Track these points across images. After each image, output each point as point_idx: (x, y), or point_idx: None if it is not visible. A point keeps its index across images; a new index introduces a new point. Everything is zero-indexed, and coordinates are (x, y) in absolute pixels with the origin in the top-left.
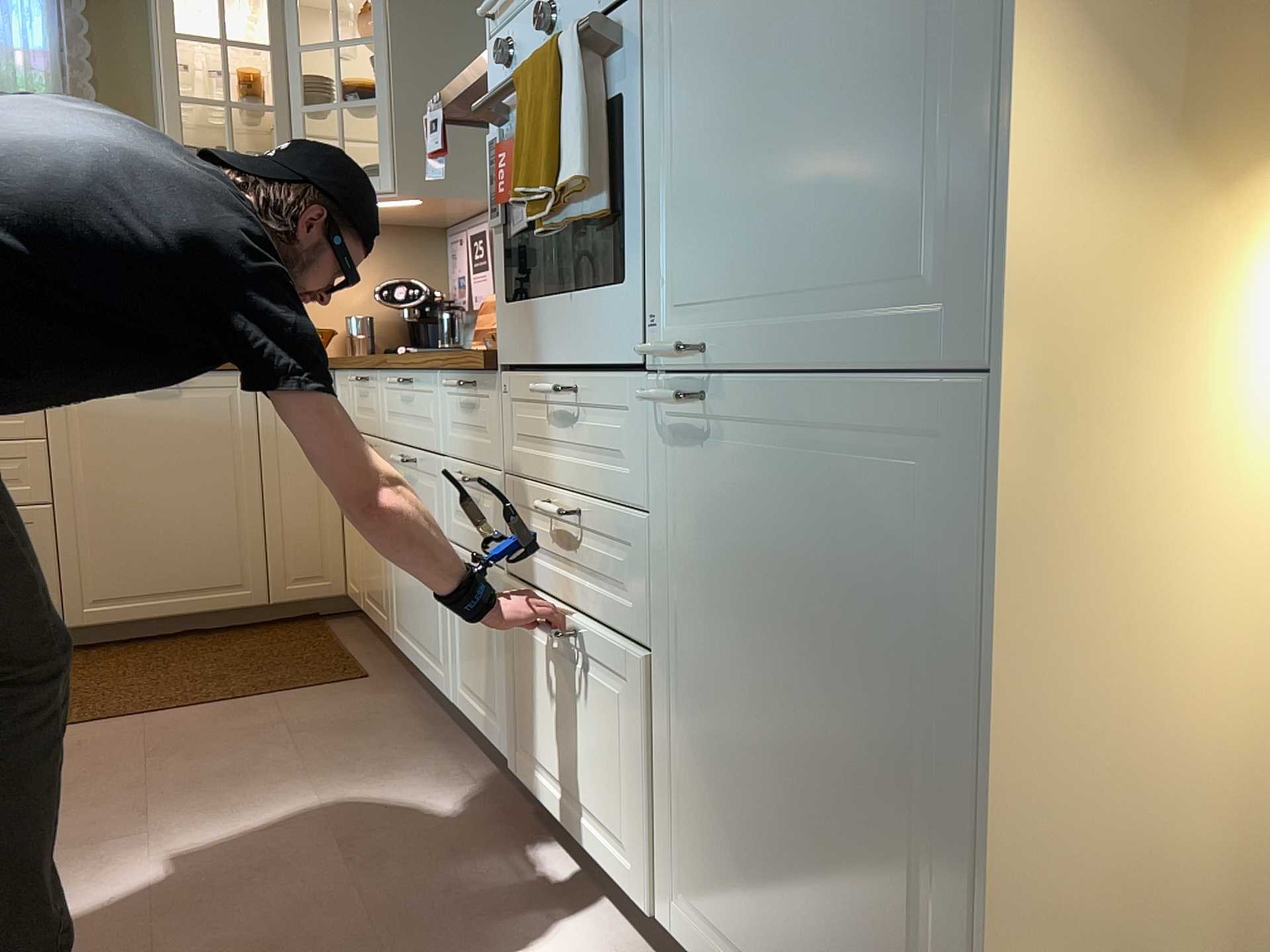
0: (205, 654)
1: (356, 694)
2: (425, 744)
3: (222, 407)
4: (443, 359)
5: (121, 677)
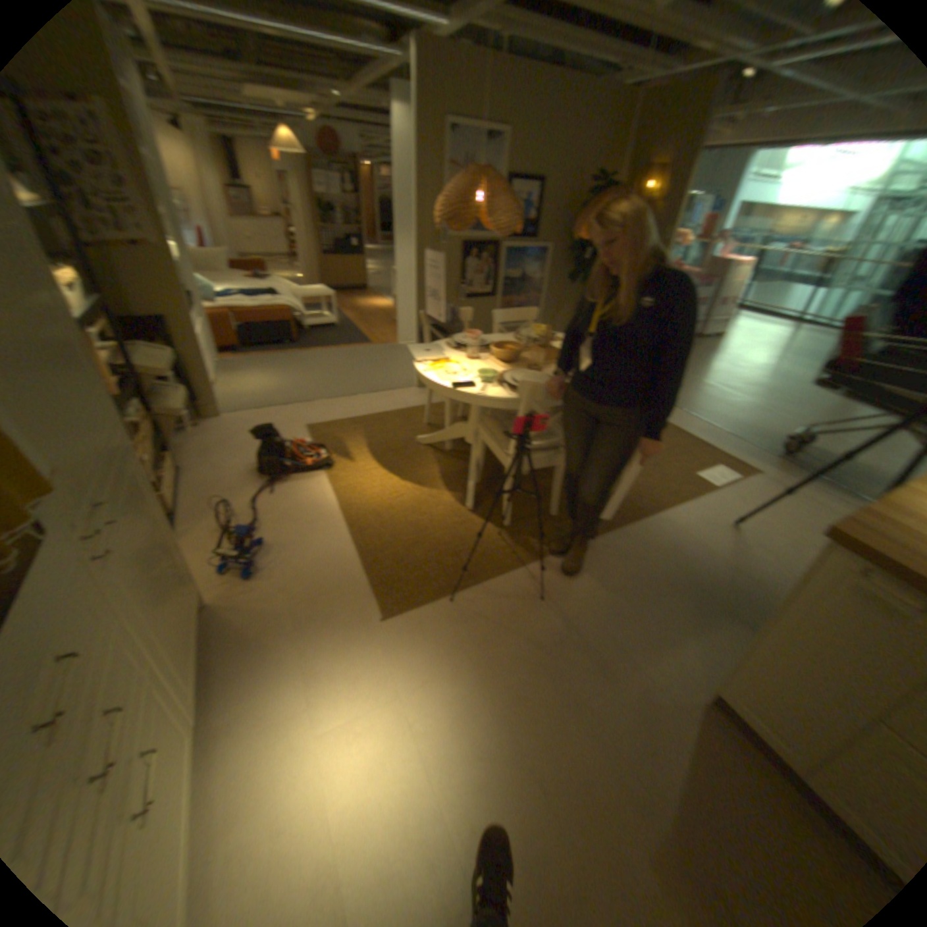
0: None
1: None
2: None
3: None
4: None
5: None
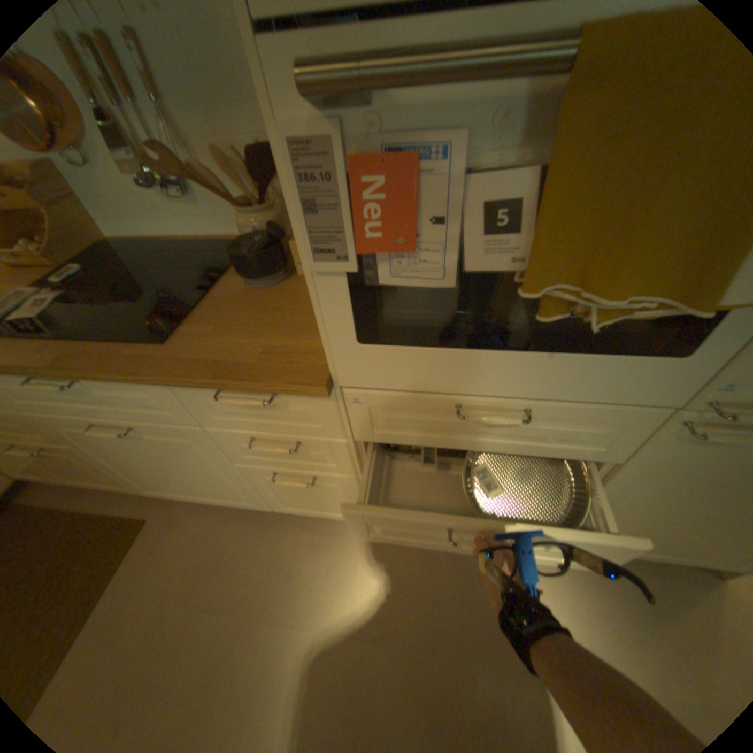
0: None
1: (159, 538)
2: (265, 534)
3: None
4: (191, 381)
5: None
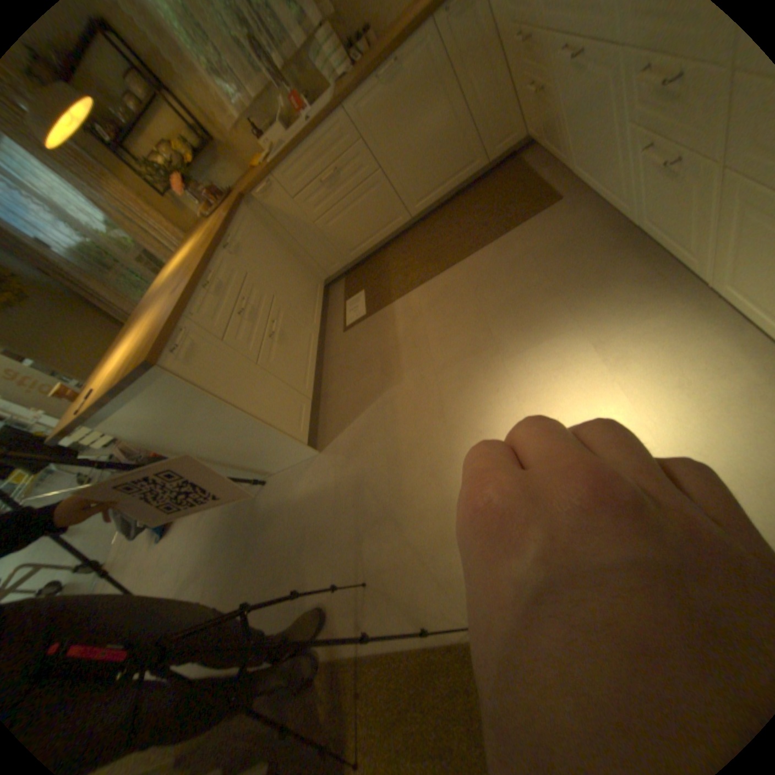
0: (472, 206)
1: (560, 213)
2: (620, 248)
3: (425, 57)
4: None
5: (444, 234)
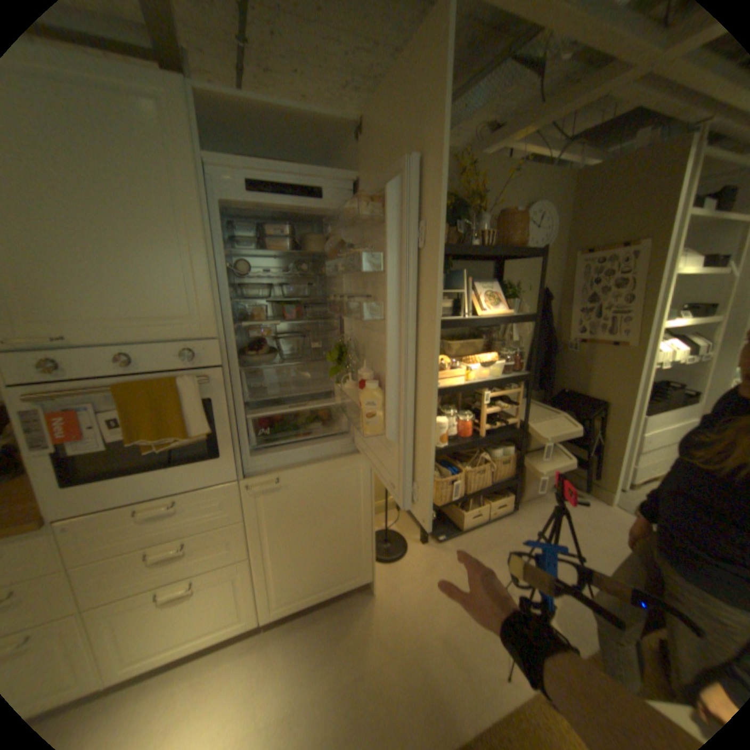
0: None
1: None
2: None
3: None
4: None
5: None
